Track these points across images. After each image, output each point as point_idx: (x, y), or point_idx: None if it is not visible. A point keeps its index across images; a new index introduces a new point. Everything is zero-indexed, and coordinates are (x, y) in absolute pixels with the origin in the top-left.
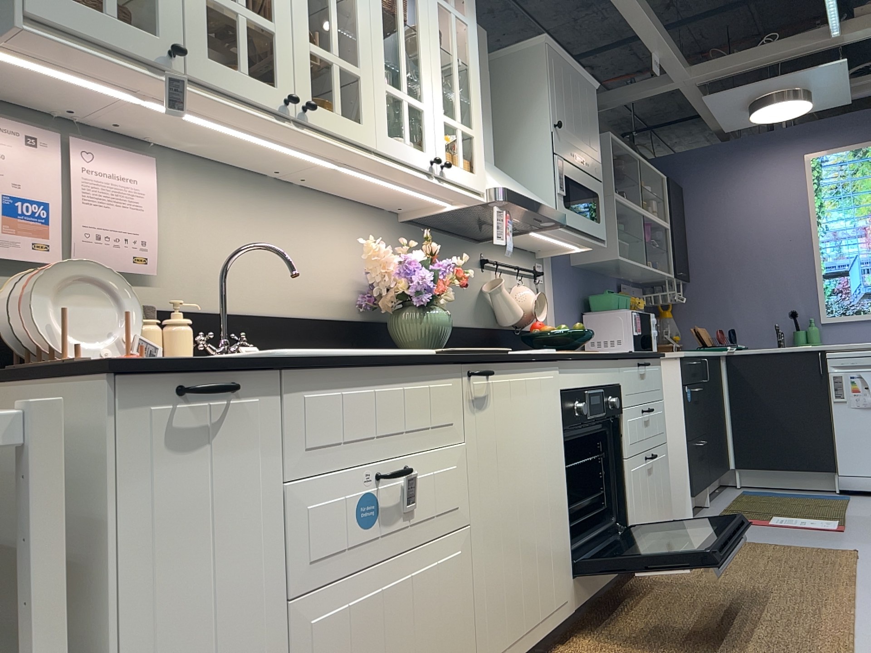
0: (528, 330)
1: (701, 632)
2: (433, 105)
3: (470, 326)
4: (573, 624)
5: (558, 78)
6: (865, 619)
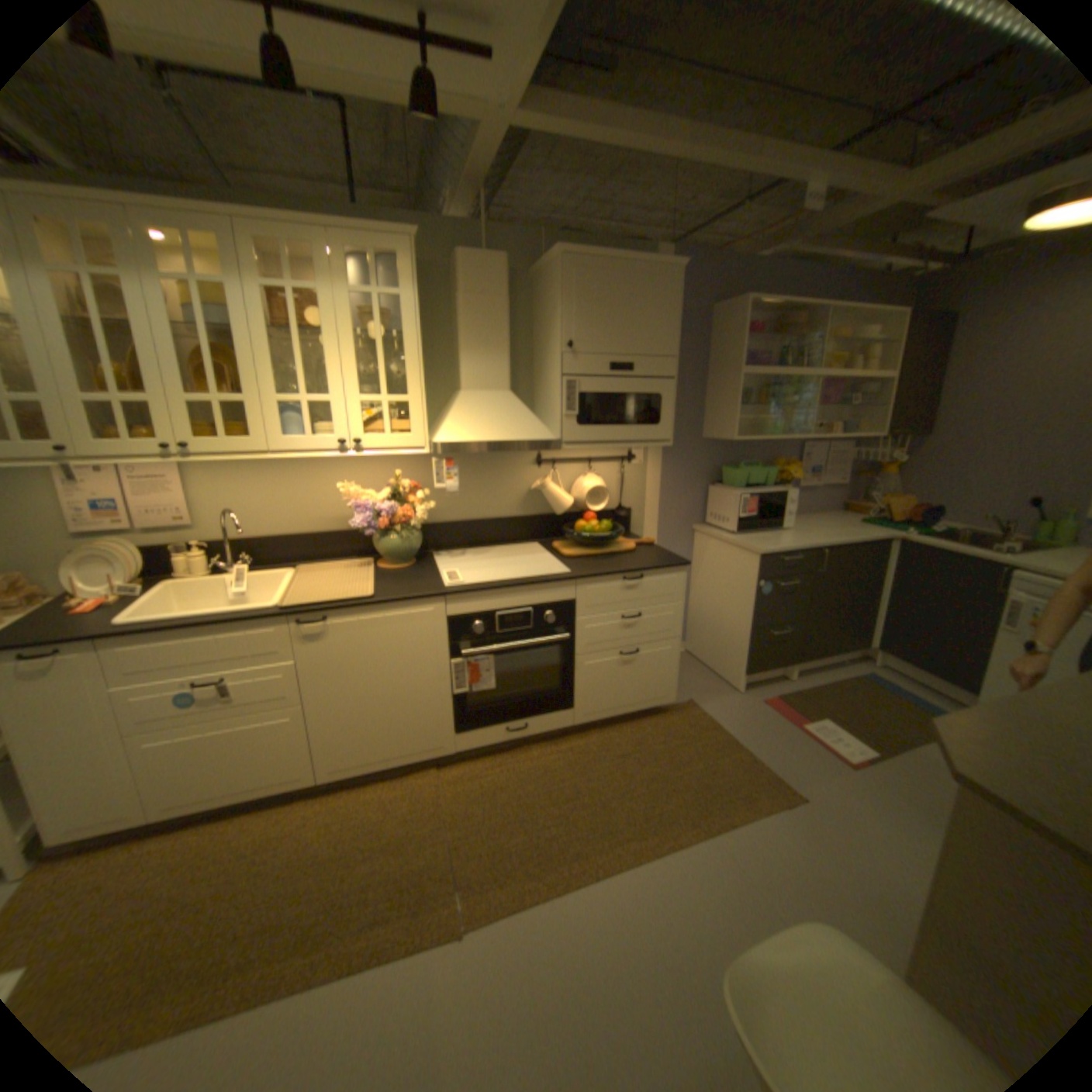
0: (572, 520)
1: (519, 809)
2: (345, 392)
3: (512, 516)
4: (477, 755)
5: (583, 287)
6: (642, 873)
